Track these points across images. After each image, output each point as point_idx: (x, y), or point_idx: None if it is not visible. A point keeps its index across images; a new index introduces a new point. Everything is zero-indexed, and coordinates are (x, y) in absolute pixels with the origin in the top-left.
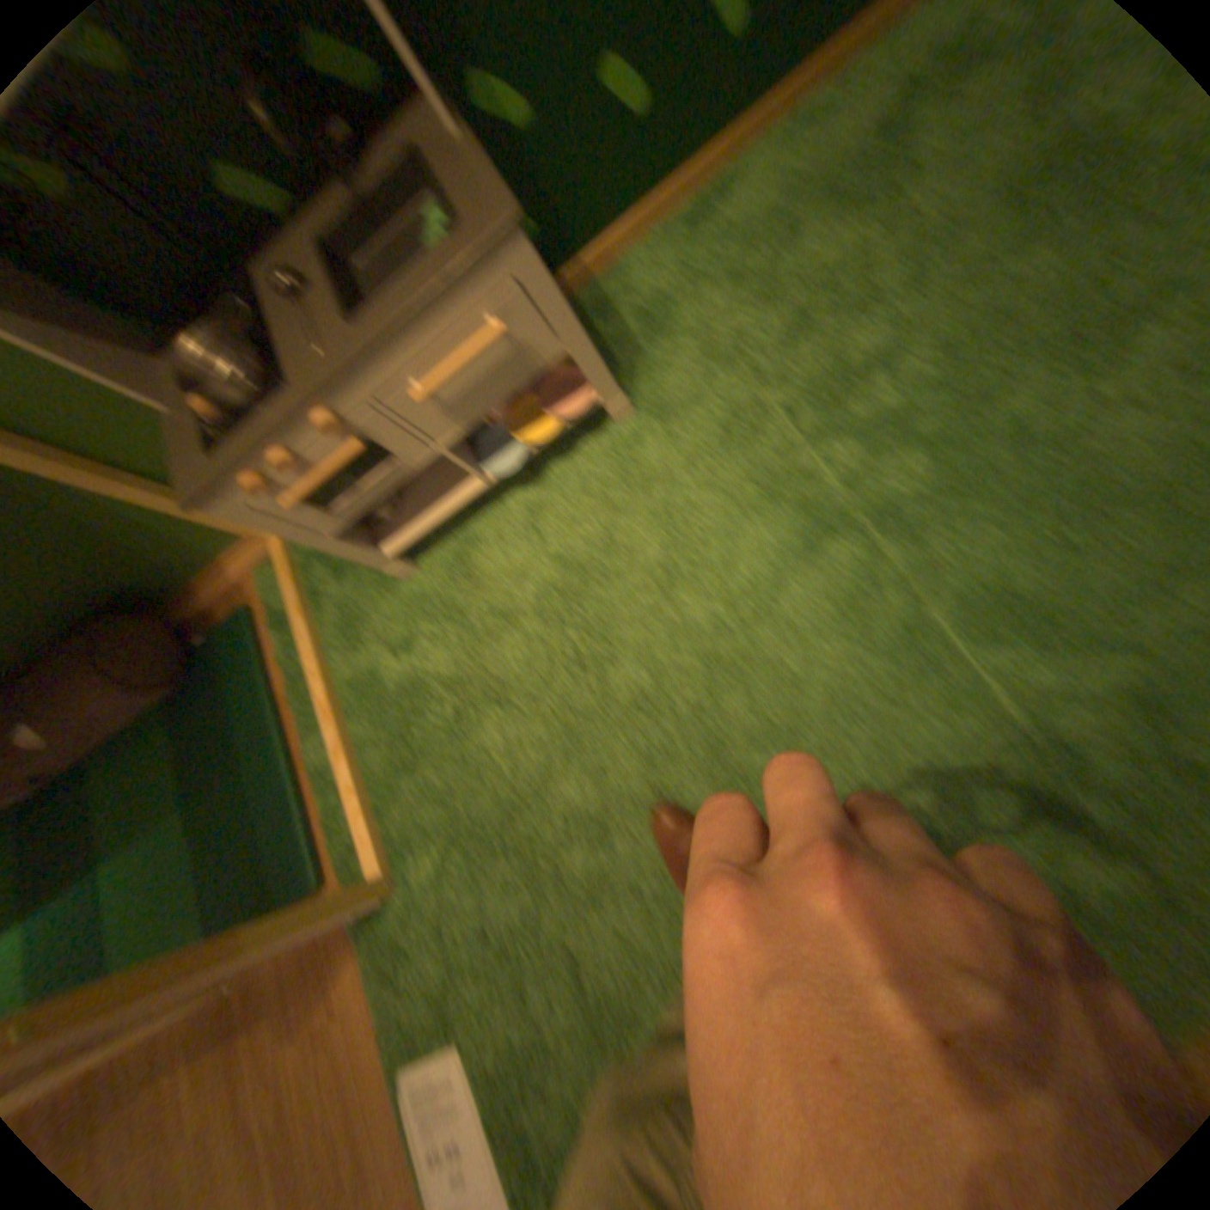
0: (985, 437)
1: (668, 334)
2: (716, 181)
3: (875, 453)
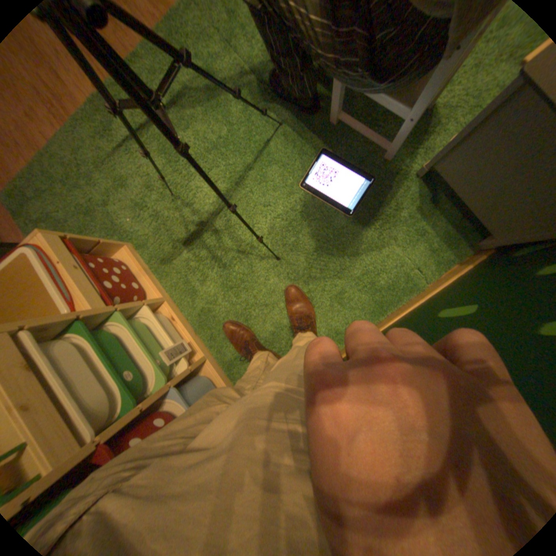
0: (254, 165)
1: (397, 219)
2: (382, 309)
3: (291, 156)
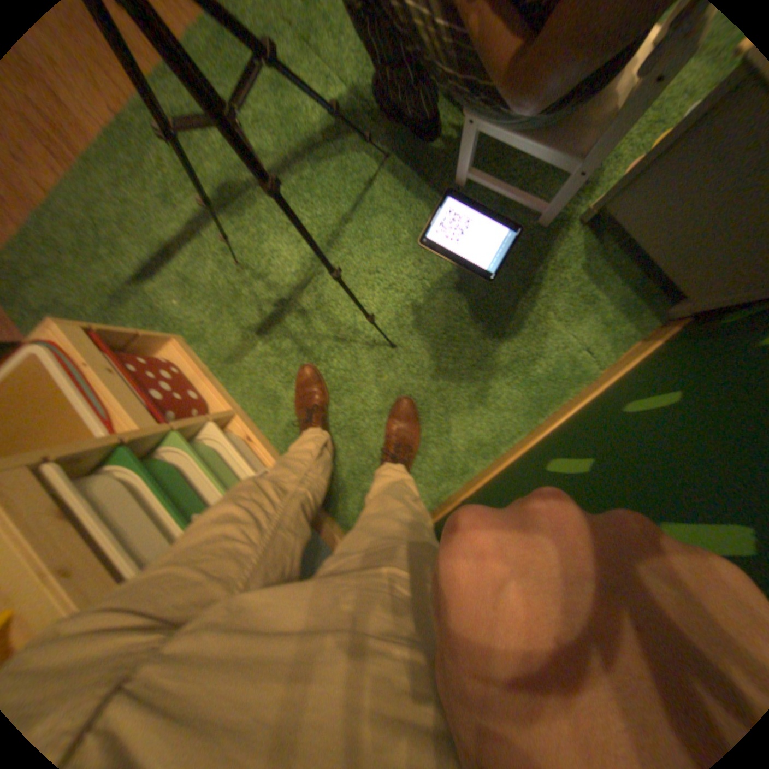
0: (352, 214)
1: (556, 283)
2: (541, 407)
3: (404, 200)
